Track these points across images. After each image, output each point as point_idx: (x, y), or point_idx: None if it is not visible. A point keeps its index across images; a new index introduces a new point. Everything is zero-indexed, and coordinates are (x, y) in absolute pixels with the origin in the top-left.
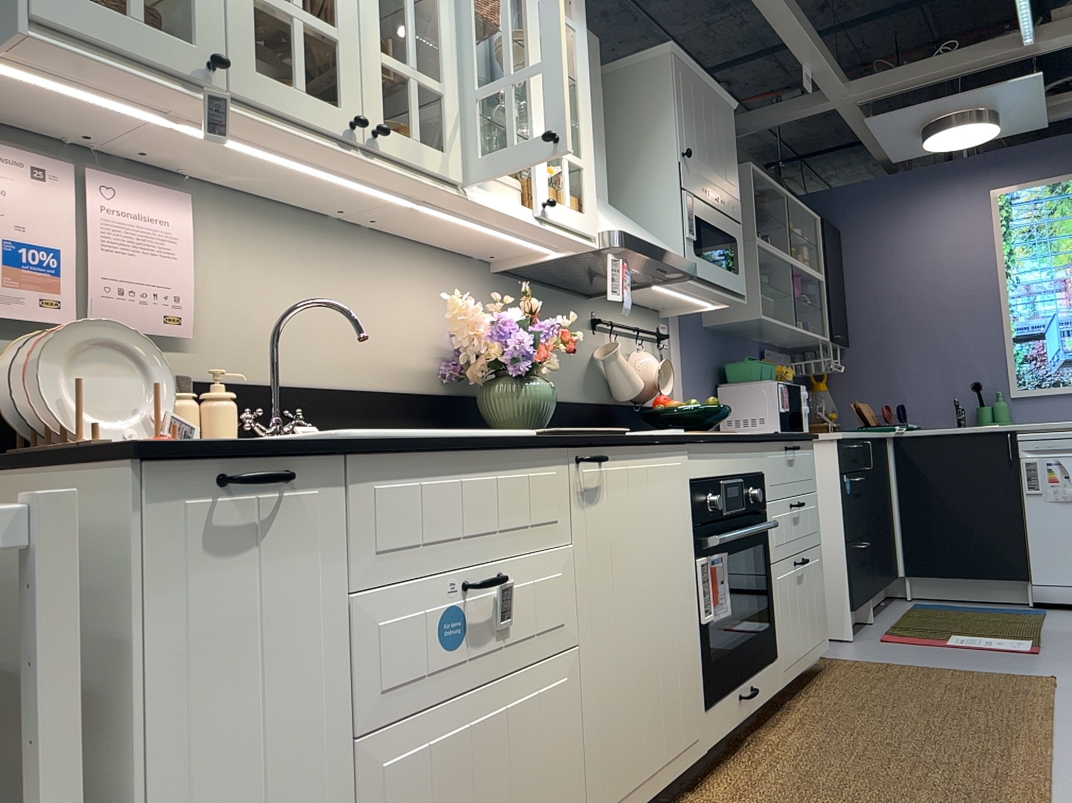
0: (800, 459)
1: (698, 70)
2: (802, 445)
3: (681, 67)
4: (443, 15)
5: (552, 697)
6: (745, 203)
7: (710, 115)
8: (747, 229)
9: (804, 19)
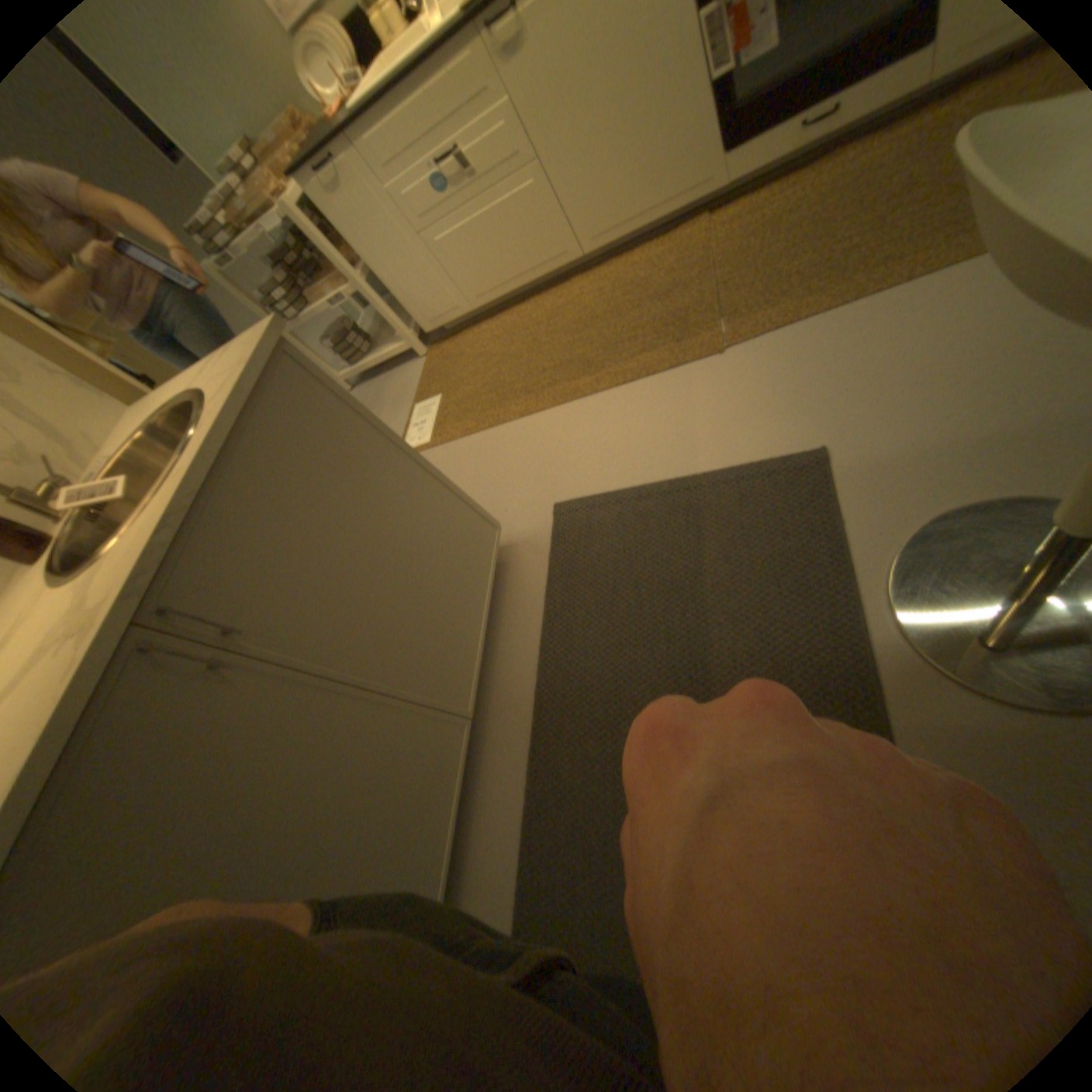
0: None
1: None
2: None
3: None
4: None
5: (524, 190)
6: None
7: None
8: None
9: None
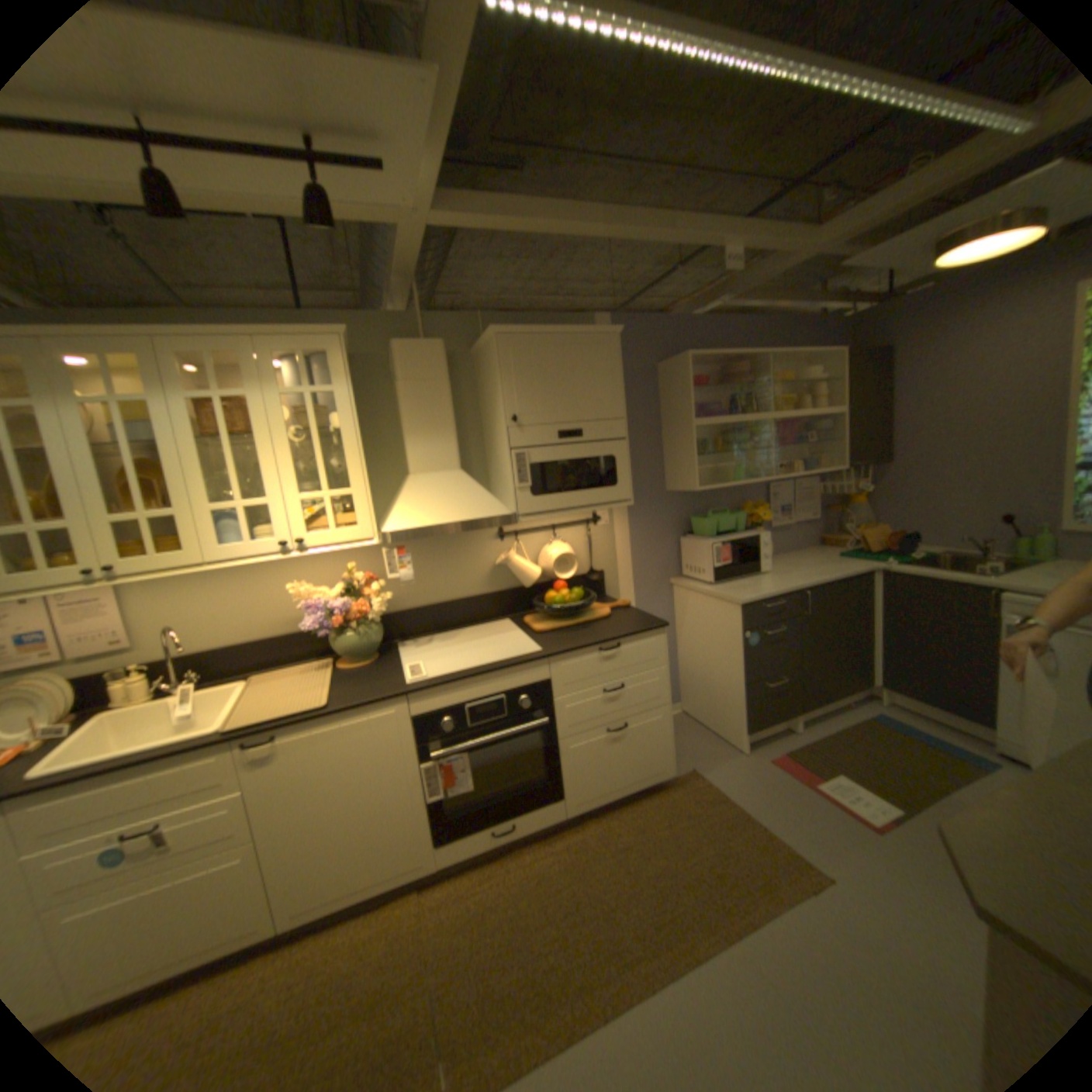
0: (627, 651)
1: (540, 329)
2: (633, 640)
3: (510, 340)
4: (167, 462)
5: (224, 870)
6: (698, 383)
7: (564, 362)
8: (687, 412)
9: (687, 215)
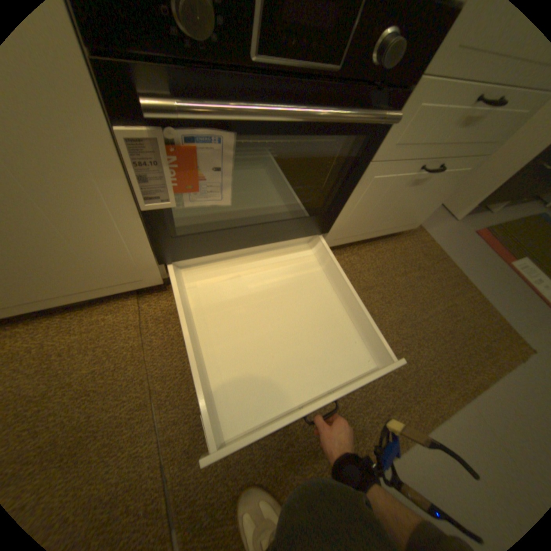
0: None
1: None
2: None
3: None
4: None
5: None
6: None
7: None
8: None
9: None
